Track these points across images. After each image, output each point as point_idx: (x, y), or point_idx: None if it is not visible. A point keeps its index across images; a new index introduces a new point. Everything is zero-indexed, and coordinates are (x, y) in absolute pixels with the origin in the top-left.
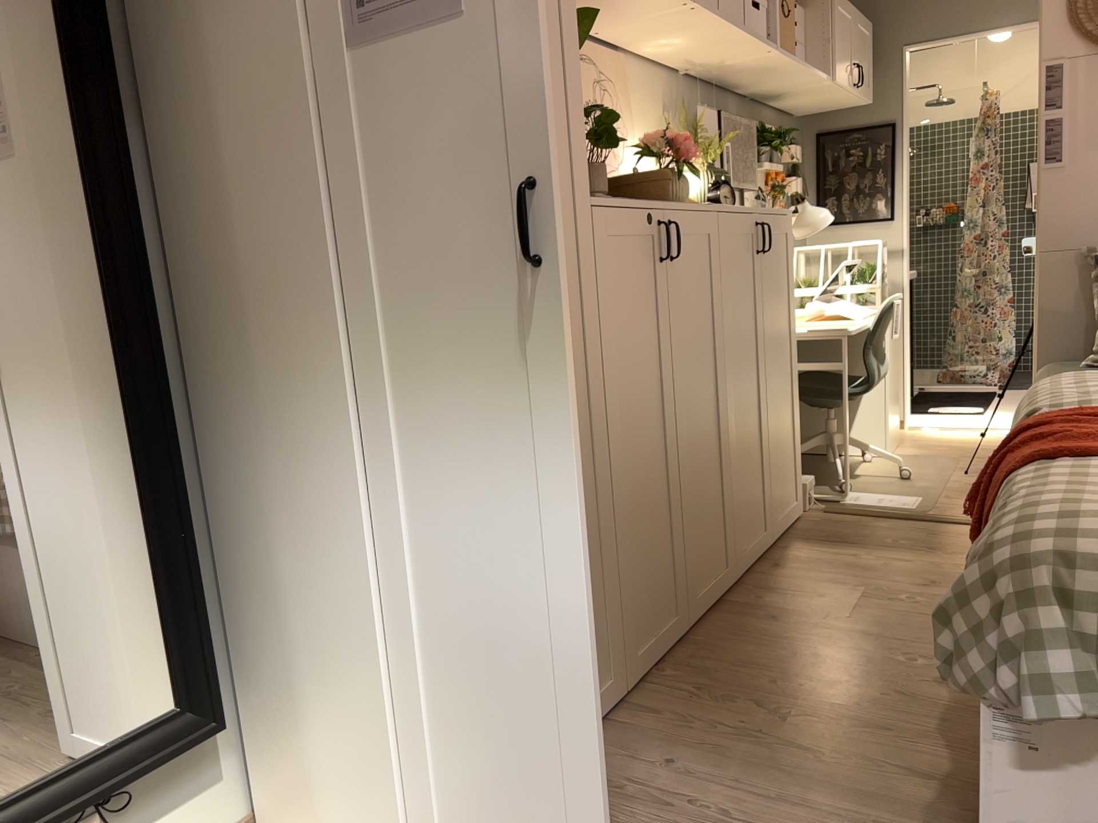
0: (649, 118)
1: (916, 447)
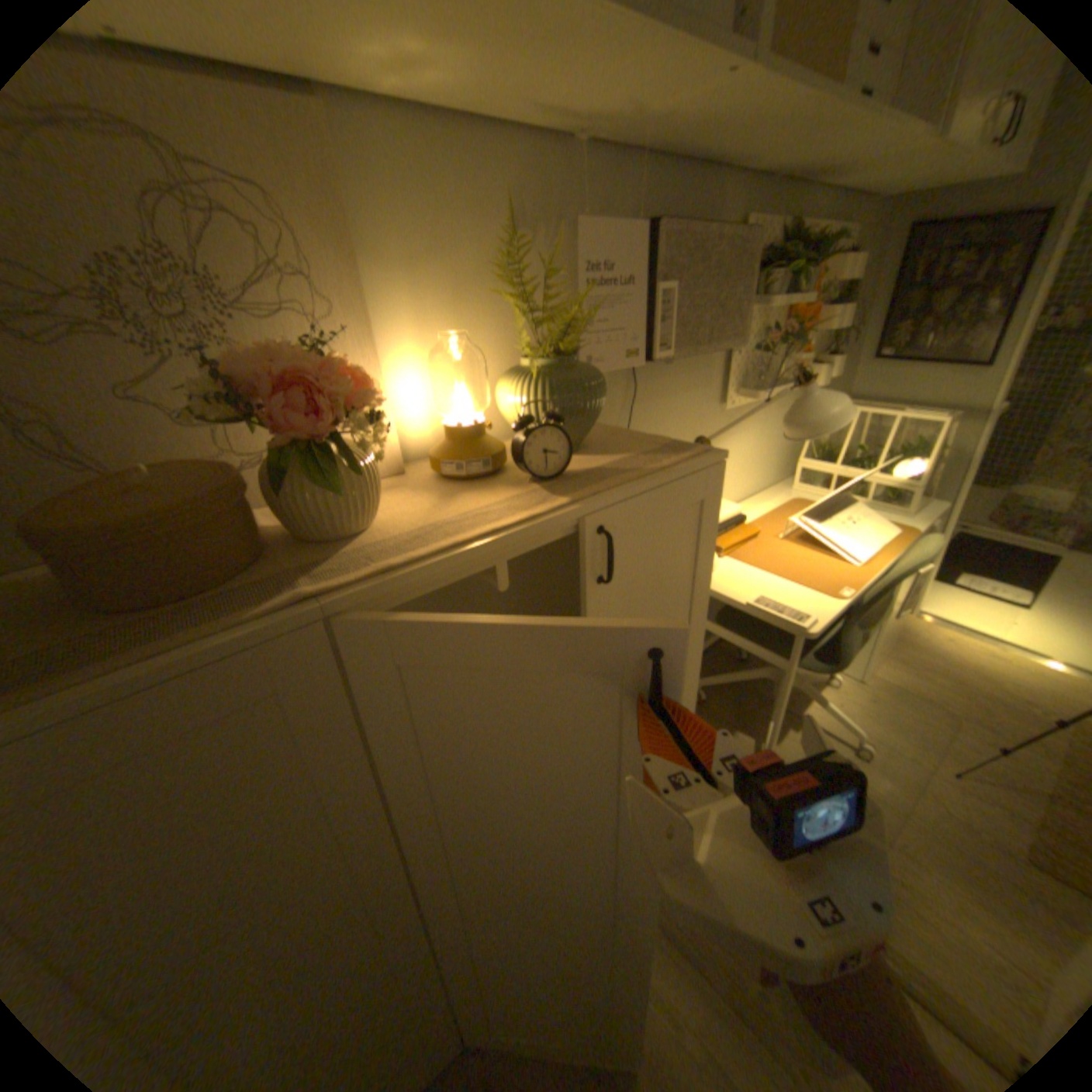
0: (476, 249)
1: (915, 676)
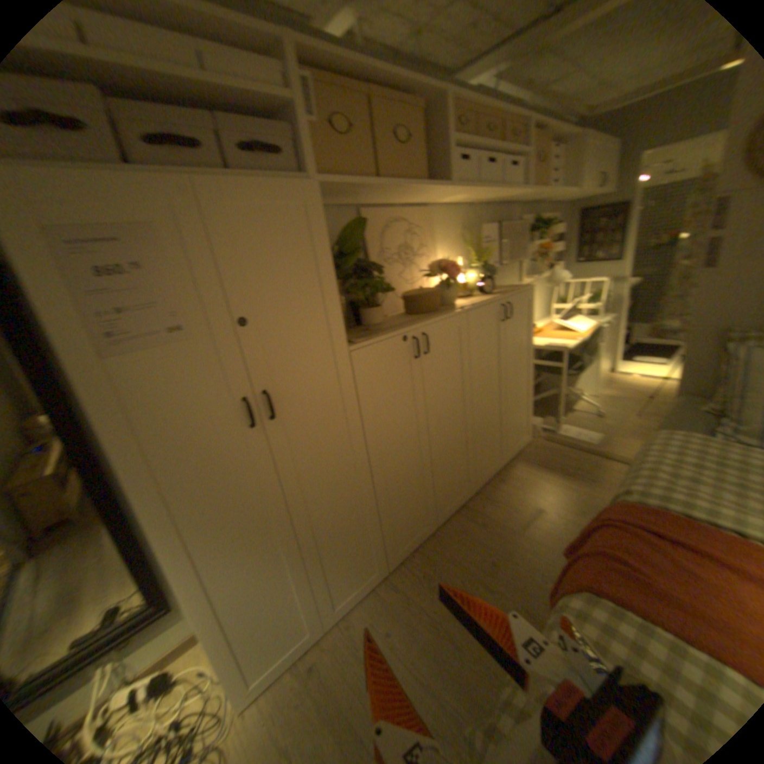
0: (453, 237)
1: (617, 392)
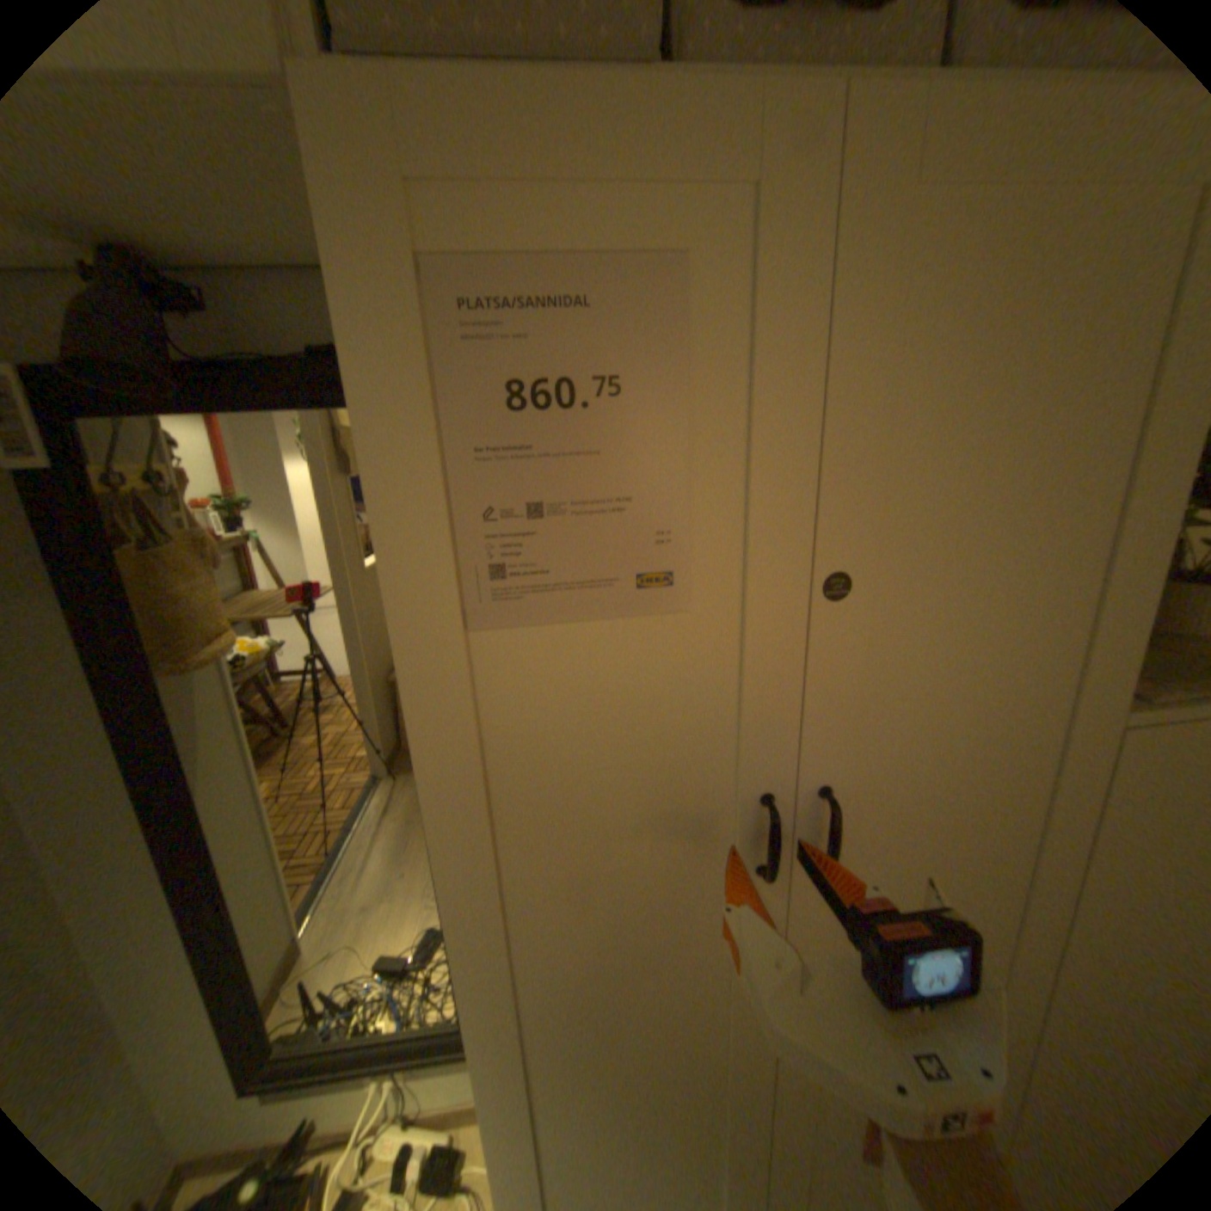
0: None
1: None
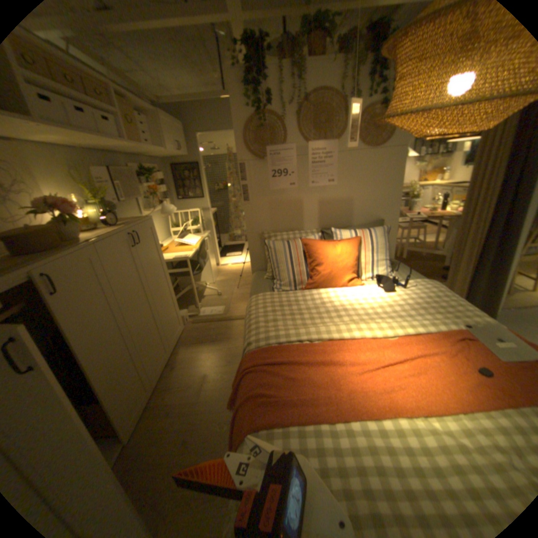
0: (59, 174)
1: (223, 276)
